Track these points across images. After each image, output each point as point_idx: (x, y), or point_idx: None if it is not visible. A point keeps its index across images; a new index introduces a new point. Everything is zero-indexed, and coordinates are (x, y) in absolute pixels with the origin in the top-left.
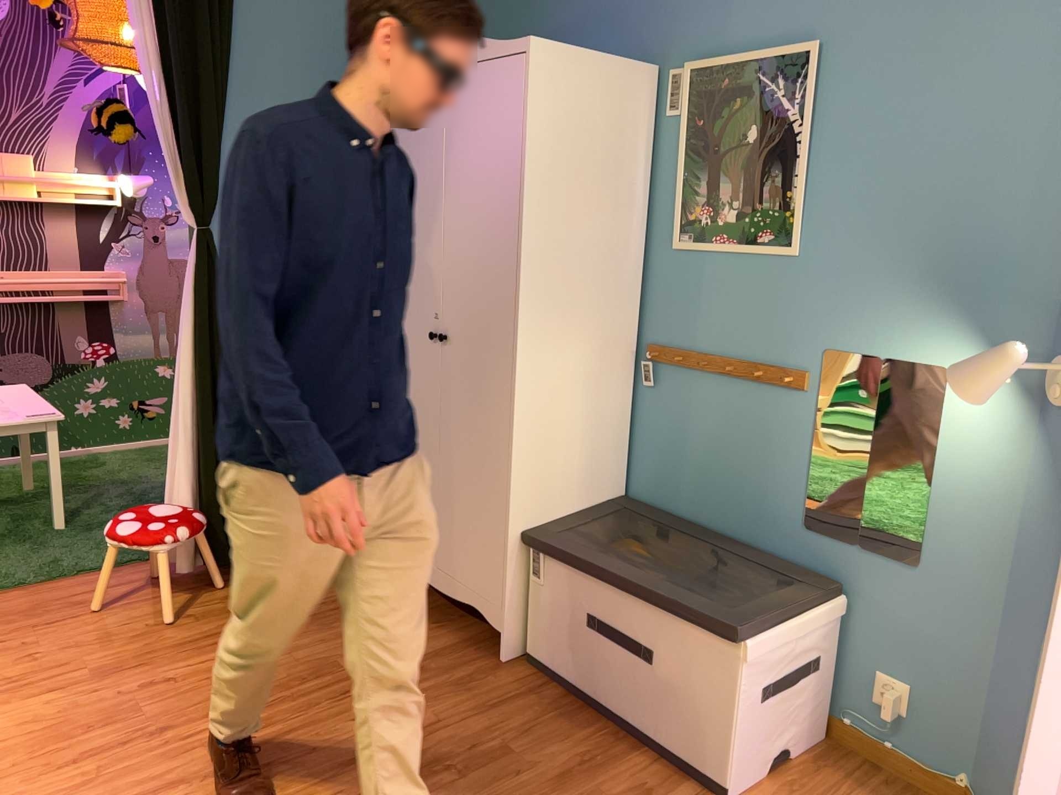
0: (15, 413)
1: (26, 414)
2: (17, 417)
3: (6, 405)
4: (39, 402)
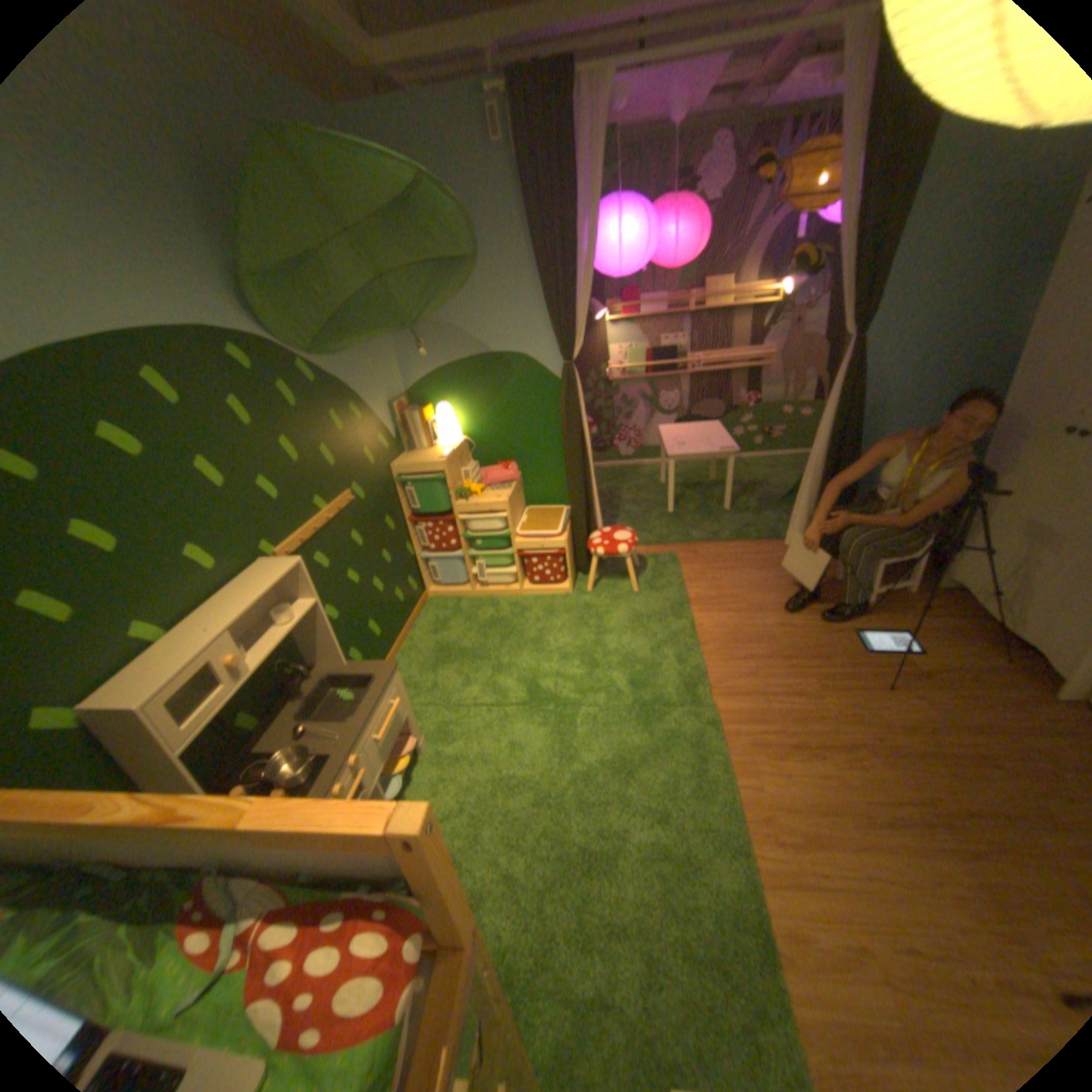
0: (711, 446)
1: (716, 447)
2: (712, 449)
3: (706, 441)
4: (721, 438)
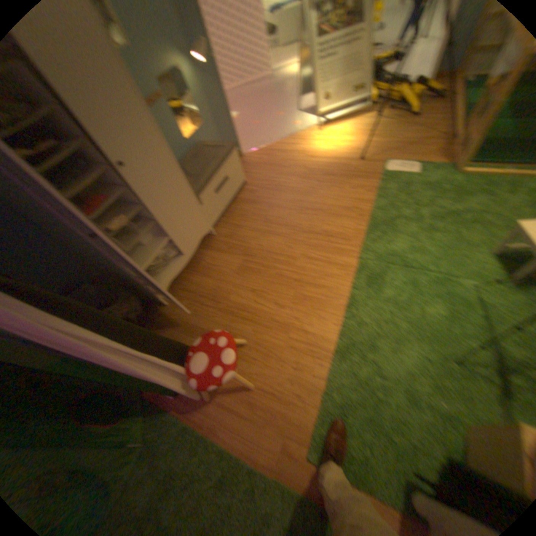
0: None
1: None
2: None
3: None
4: None
